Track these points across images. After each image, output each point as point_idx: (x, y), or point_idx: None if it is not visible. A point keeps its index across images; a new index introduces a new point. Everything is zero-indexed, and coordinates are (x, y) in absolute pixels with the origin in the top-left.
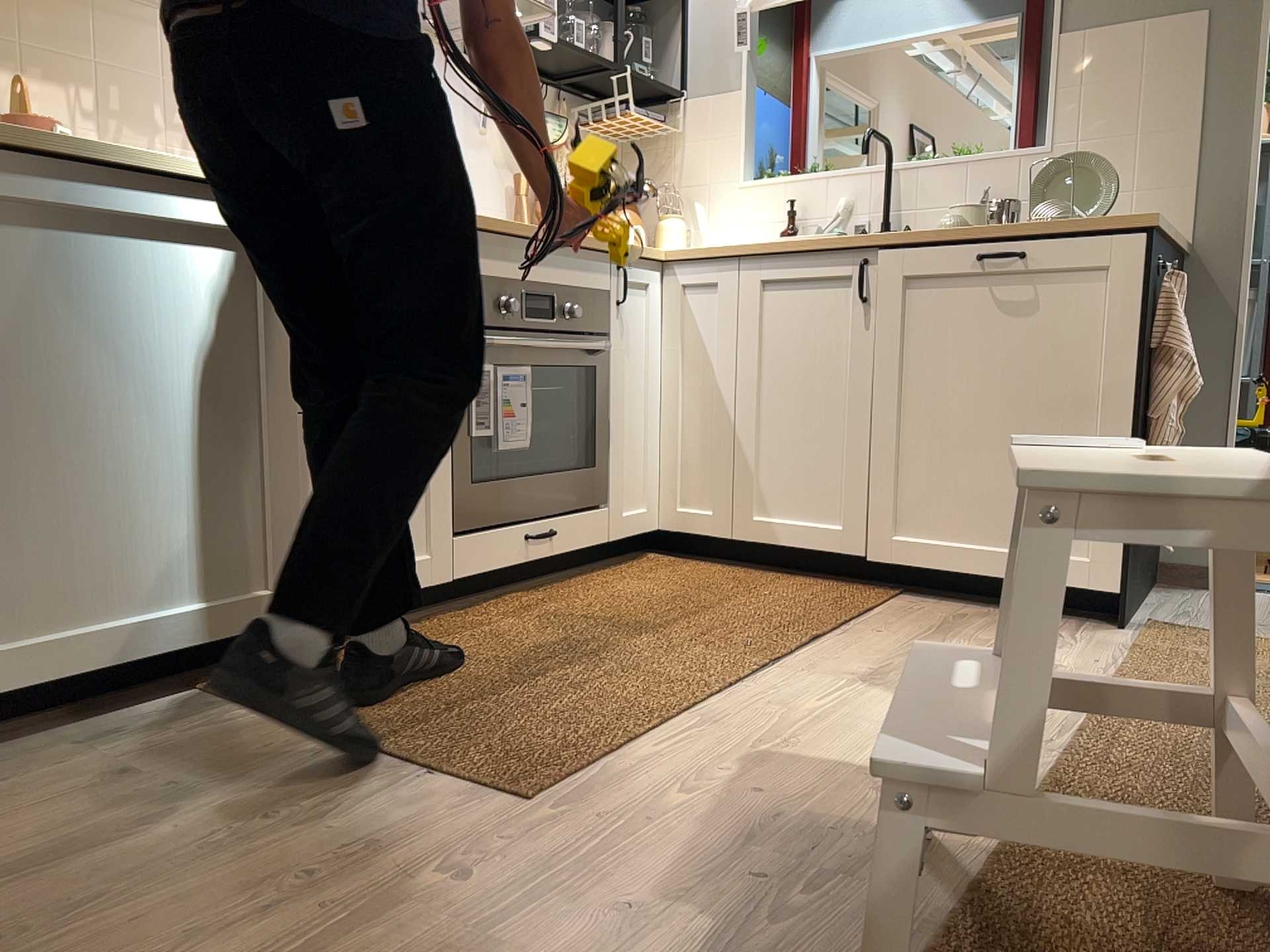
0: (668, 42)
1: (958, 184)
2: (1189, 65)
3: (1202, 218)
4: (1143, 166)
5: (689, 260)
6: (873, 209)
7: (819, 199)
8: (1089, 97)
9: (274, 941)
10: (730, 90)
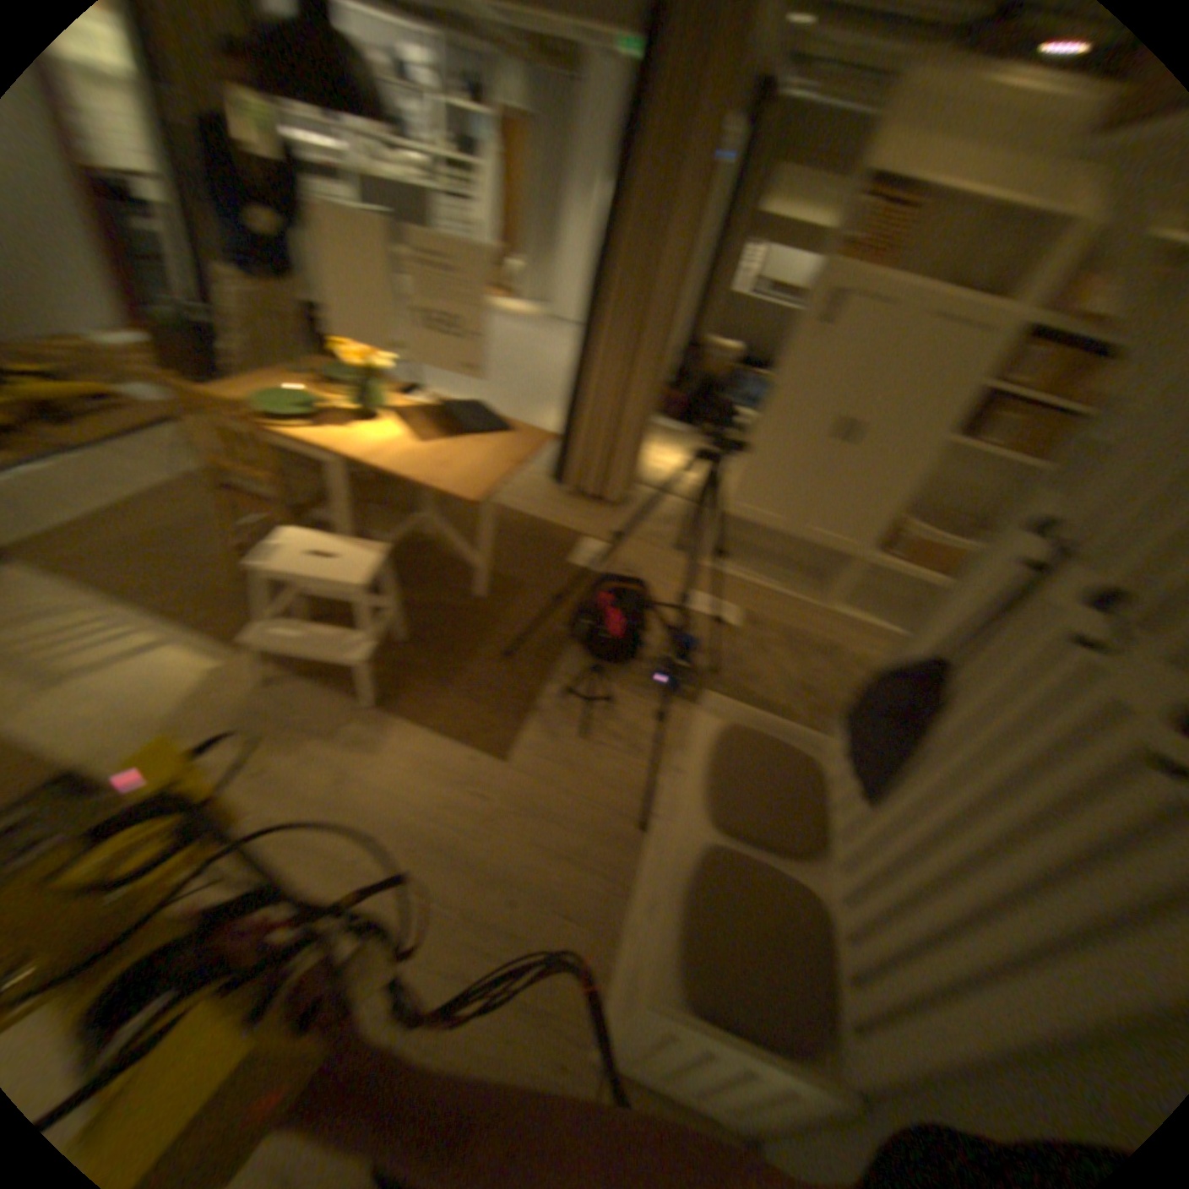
0: None
1: None
2: None
3: None
4: None
5: None
6: None
7: None
8: None
9: (318, 867)
10: None
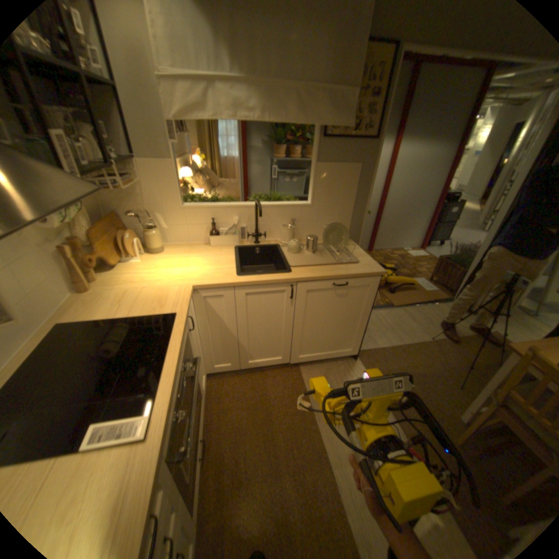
0: (108, 117)
1: (280, 214)
2: (354, 182)
3: (351, 229)
4: (338, 213)
5: (205, 288)
6: (246, 221)
7: (222, 216)
8: (325, 187)
9: None
10: (162, 156)
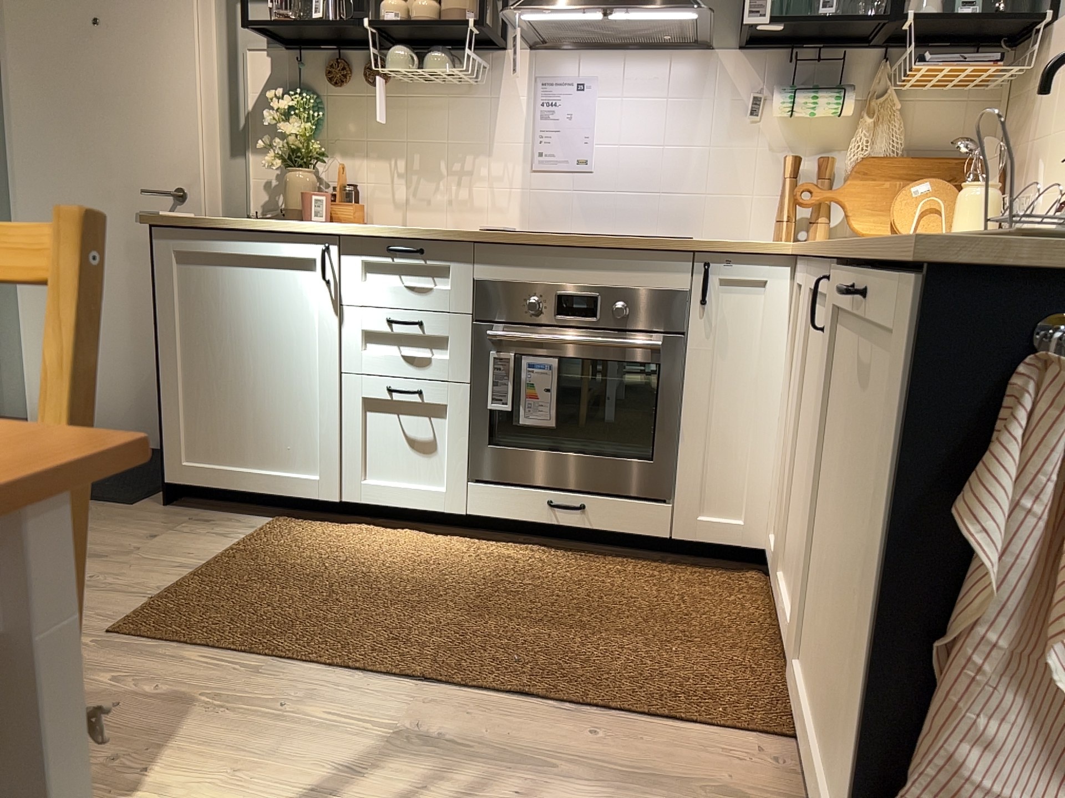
0: None
1: None
2: None
3: None
4: None
5: (801, 259)
6: None
7: None
8: None
9: None
10: None
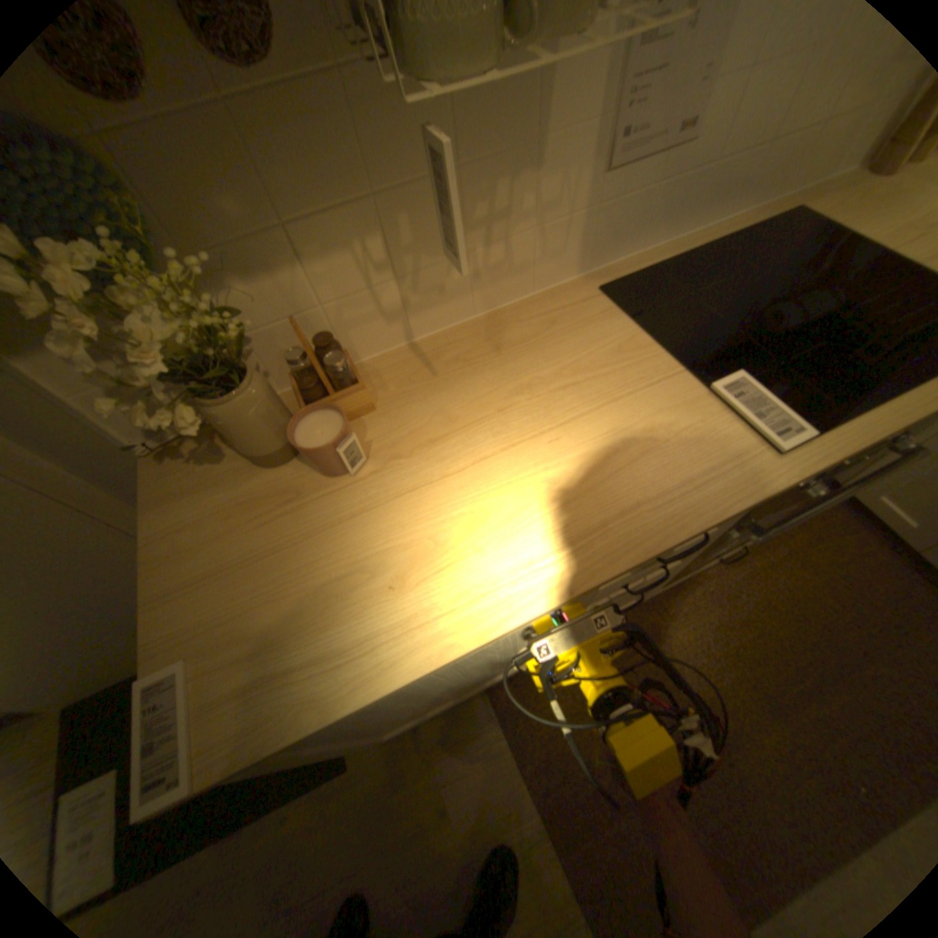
0: None
1: None
2: None
3: None
4: None
5: None
6: None
7: None
8: None
9: None
10: None
